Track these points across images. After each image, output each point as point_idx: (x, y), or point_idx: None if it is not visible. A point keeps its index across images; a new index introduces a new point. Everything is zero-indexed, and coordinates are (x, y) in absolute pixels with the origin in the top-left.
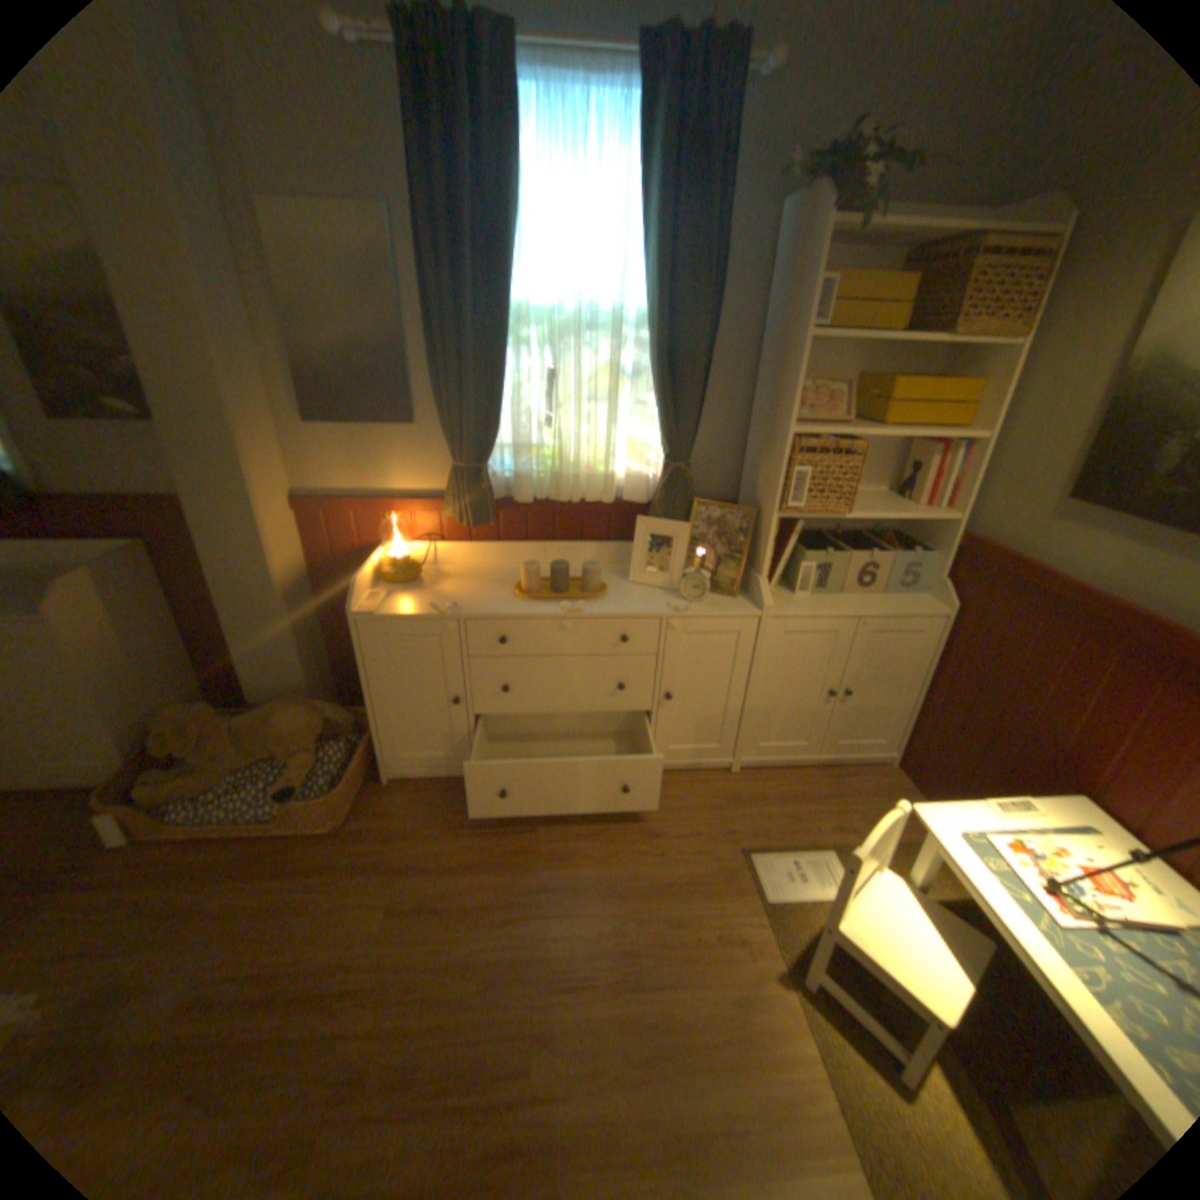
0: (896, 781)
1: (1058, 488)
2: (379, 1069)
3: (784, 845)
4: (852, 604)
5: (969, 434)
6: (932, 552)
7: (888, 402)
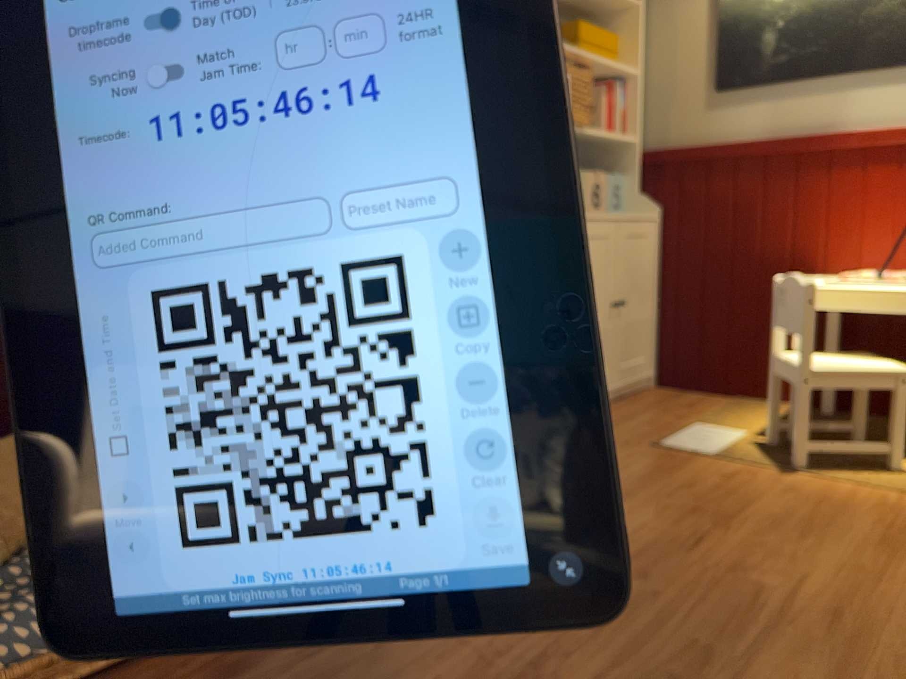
0: (663, 390)
1: (701, 90)
2: (671, 667)
3: (665, 432)
4: (602, 215)
5: (618, 77)
6: (619, 177)
7: (577, 40)
